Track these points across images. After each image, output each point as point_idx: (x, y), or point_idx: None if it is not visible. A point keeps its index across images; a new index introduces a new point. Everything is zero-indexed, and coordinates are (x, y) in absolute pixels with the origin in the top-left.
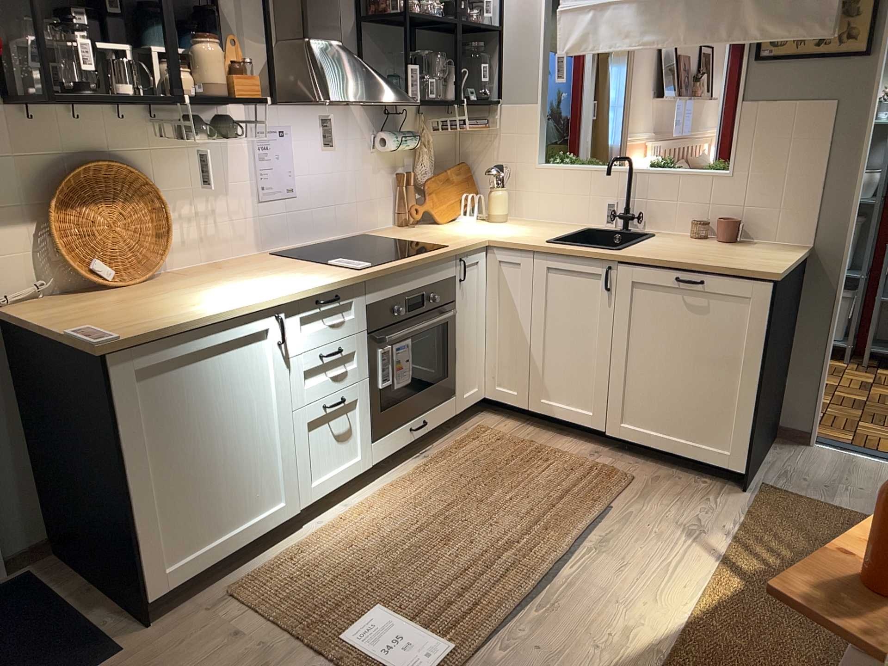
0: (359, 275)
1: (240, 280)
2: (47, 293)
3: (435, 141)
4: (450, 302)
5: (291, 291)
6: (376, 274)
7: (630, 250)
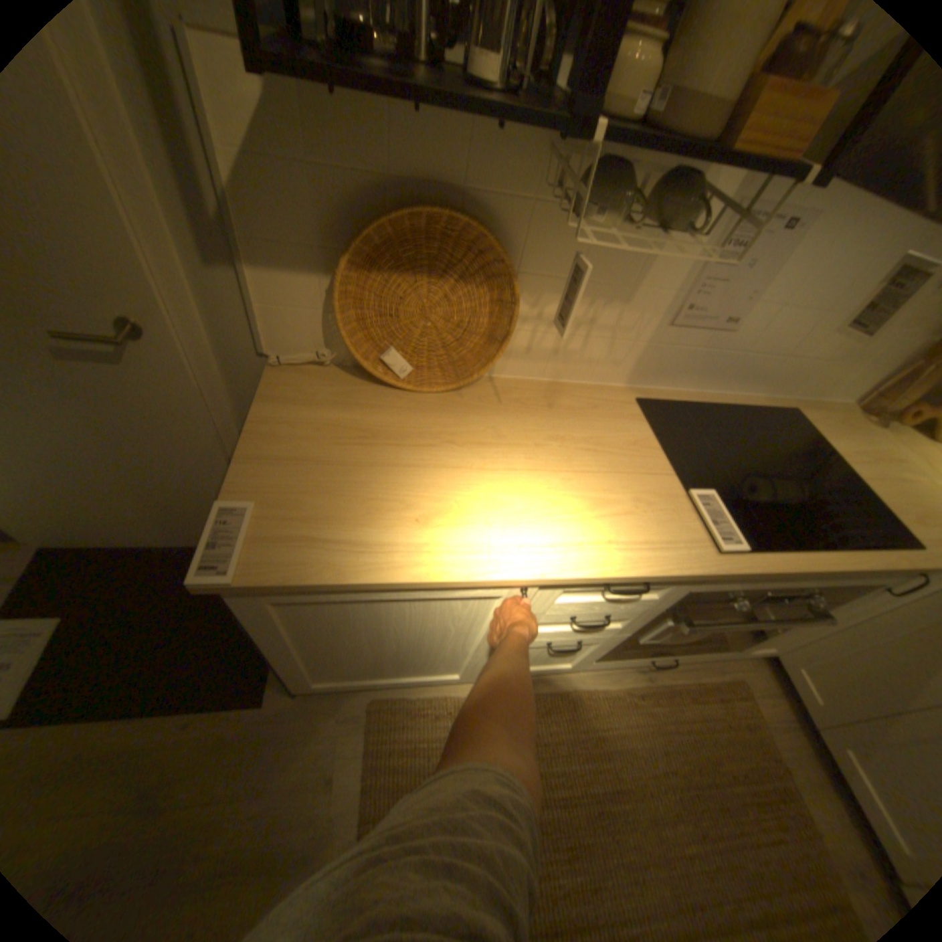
0: (711, 570)
1: (543, 461)
2: (333, 358)
3: None
4: (834, 599)
5: (573, 564)
6: (743, 575)
7: None
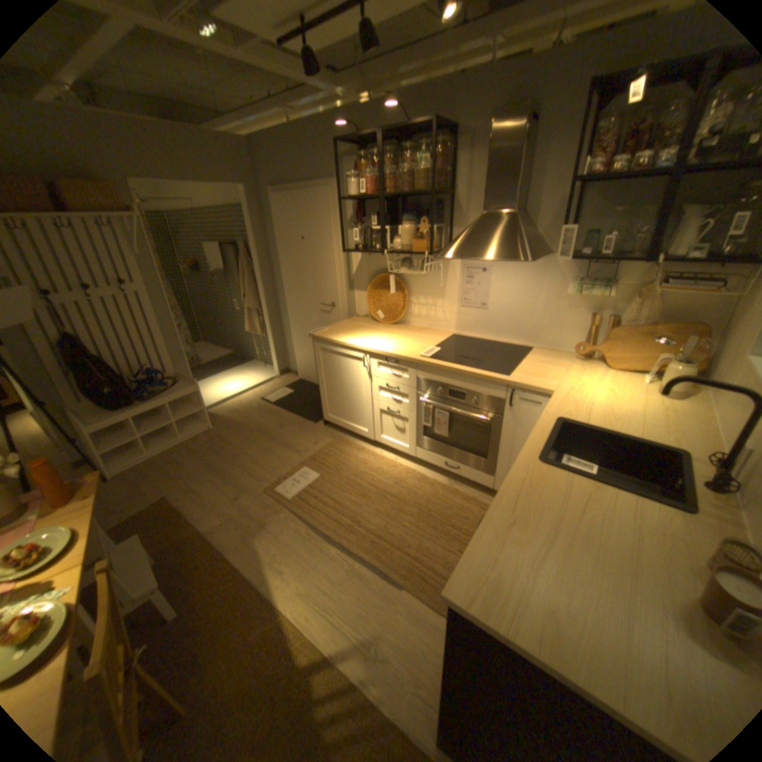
0: (410, 358)
1: (396, 337)
2: (369, 316)
3: (680, 294)
4: (497, 414)
5: (375, 348)
6: (421, 363)
7: (544, 470)
